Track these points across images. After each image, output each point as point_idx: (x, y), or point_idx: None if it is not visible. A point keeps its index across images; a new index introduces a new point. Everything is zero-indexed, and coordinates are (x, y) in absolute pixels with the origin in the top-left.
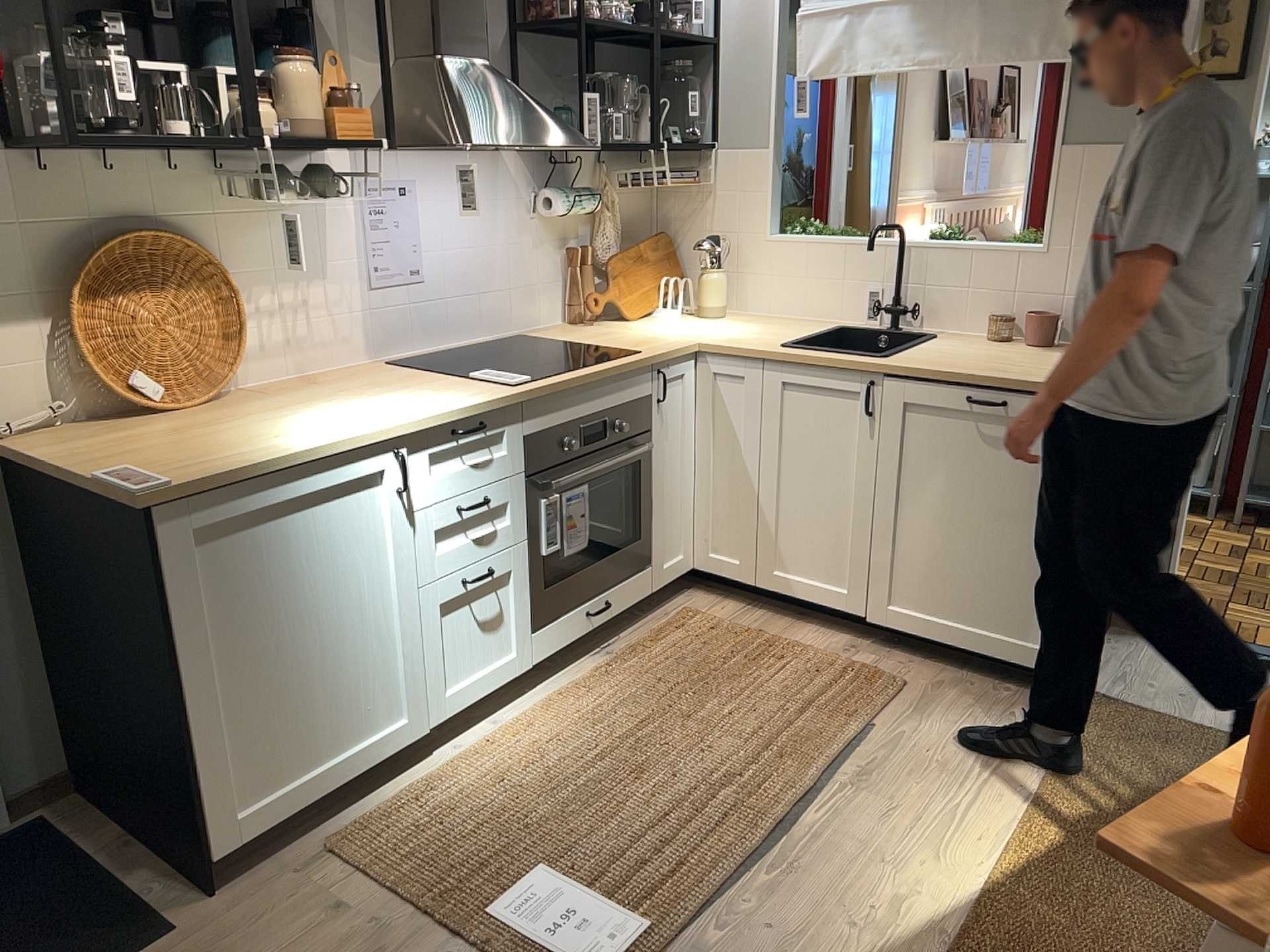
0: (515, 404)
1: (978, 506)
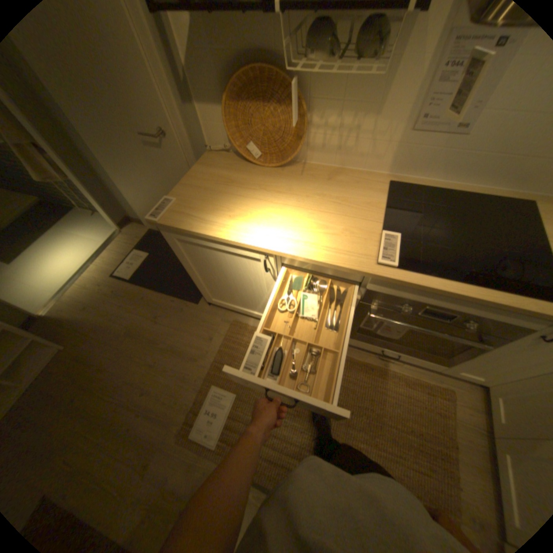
0: (363, 274)
1: None
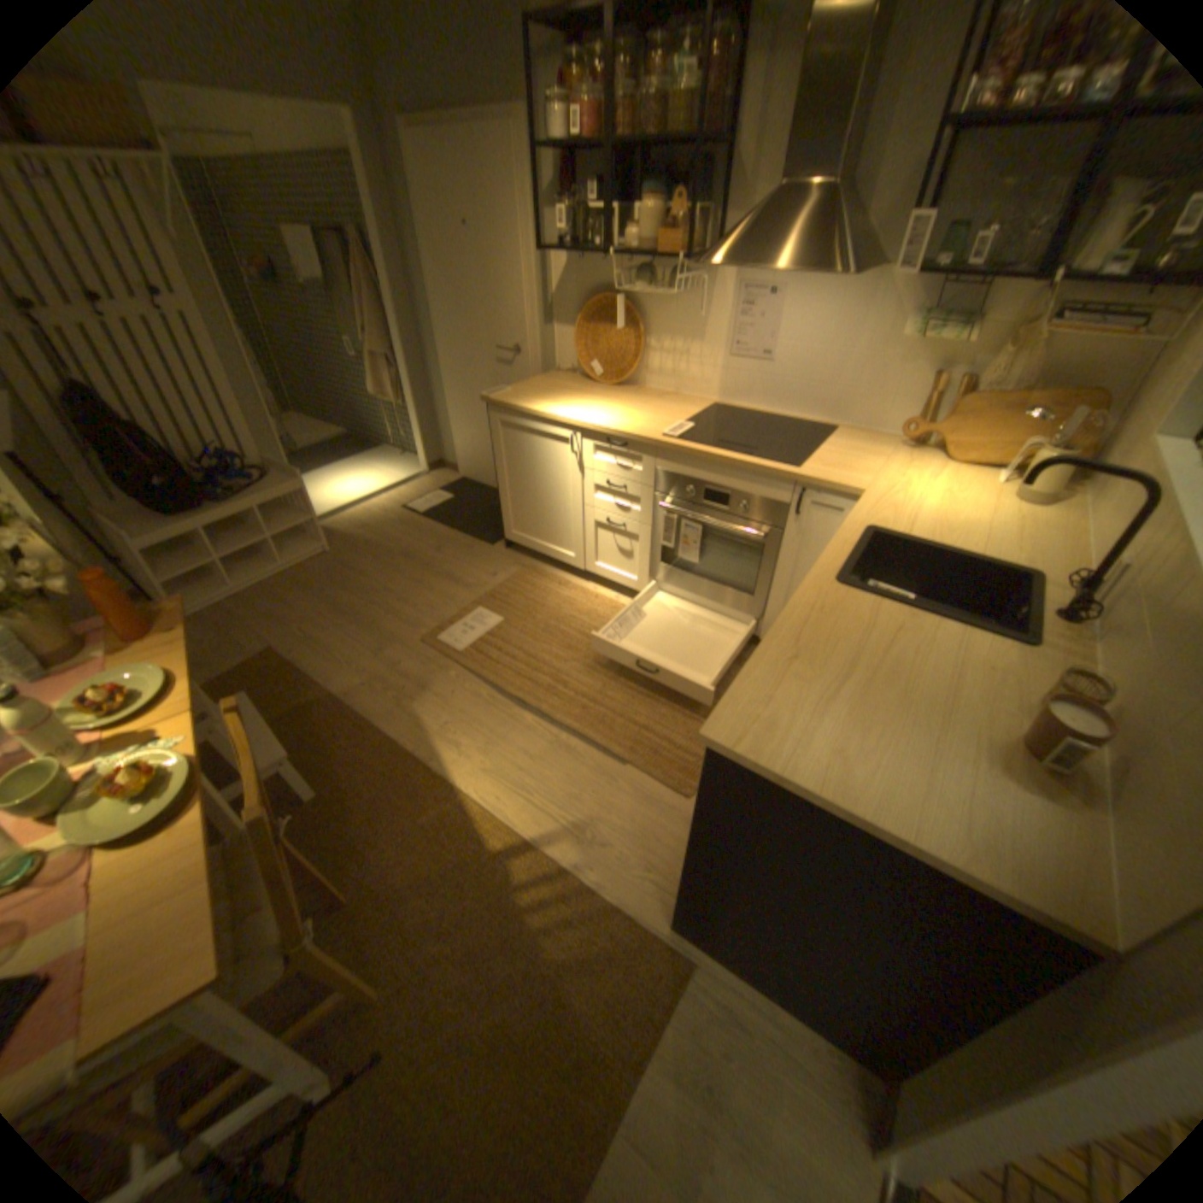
0: (648, 445)
1: None
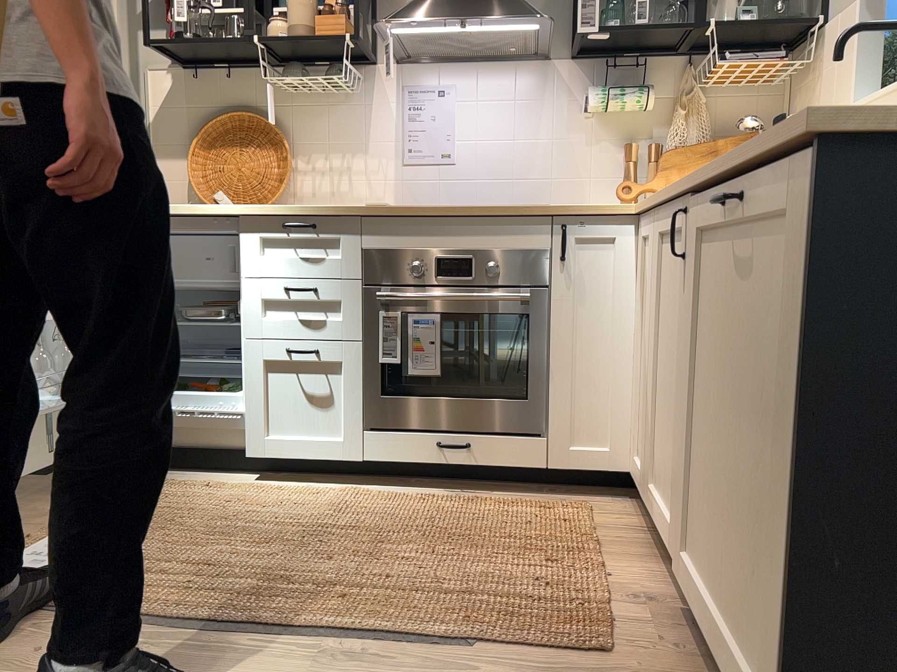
0: (349, 217)
1: (740, 396)
